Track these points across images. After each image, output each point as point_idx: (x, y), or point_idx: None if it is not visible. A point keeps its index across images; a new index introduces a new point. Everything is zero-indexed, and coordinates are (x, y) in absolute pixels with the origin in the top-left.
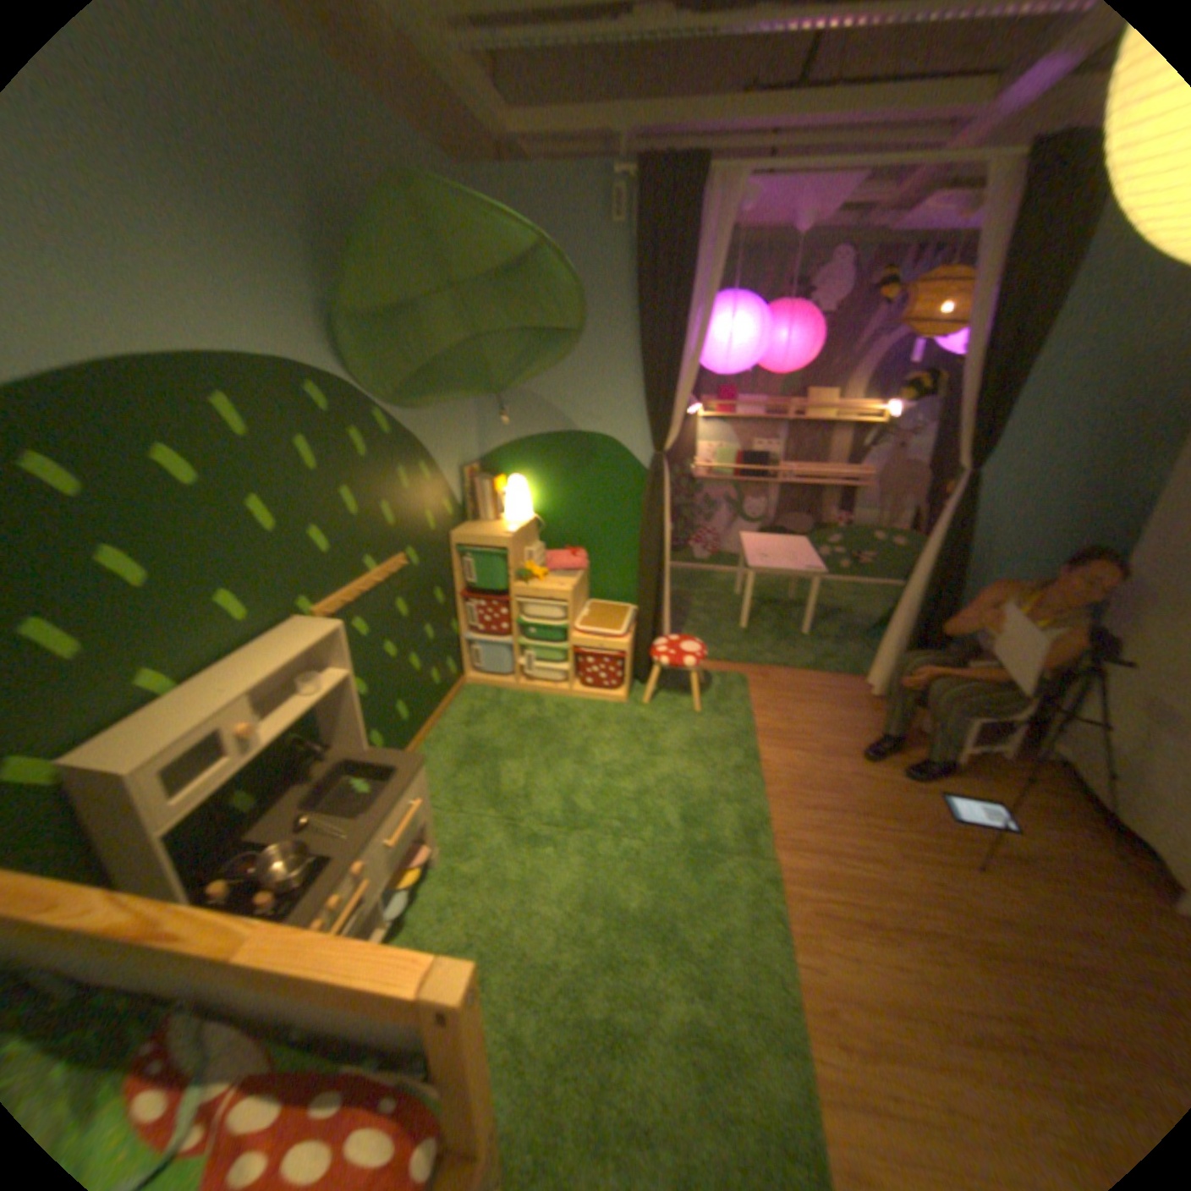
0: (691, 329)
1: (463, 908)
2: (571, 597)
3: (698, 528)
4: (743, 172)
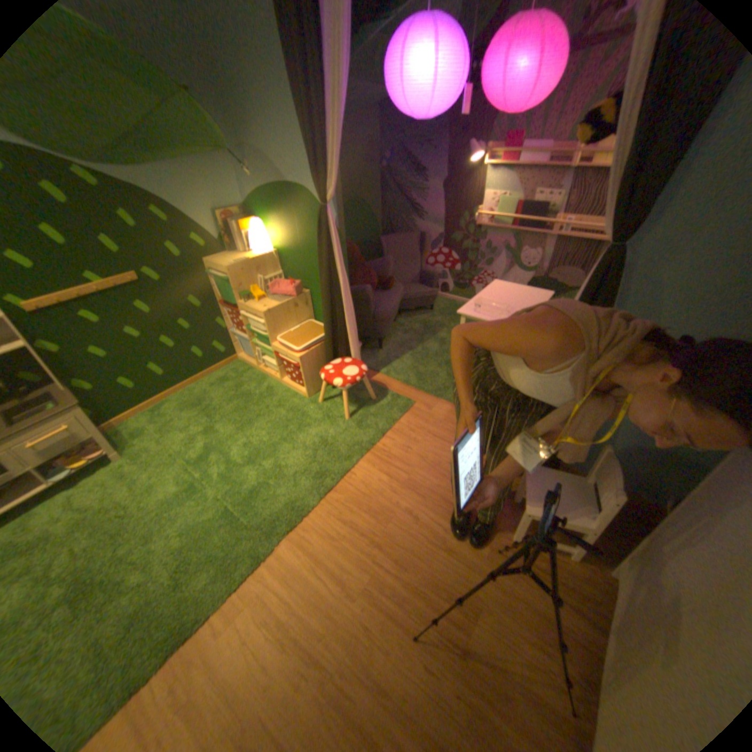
0: (334, 69)
1: (104, 491)
2: (267, 317)
3: (482, 271)
4: None
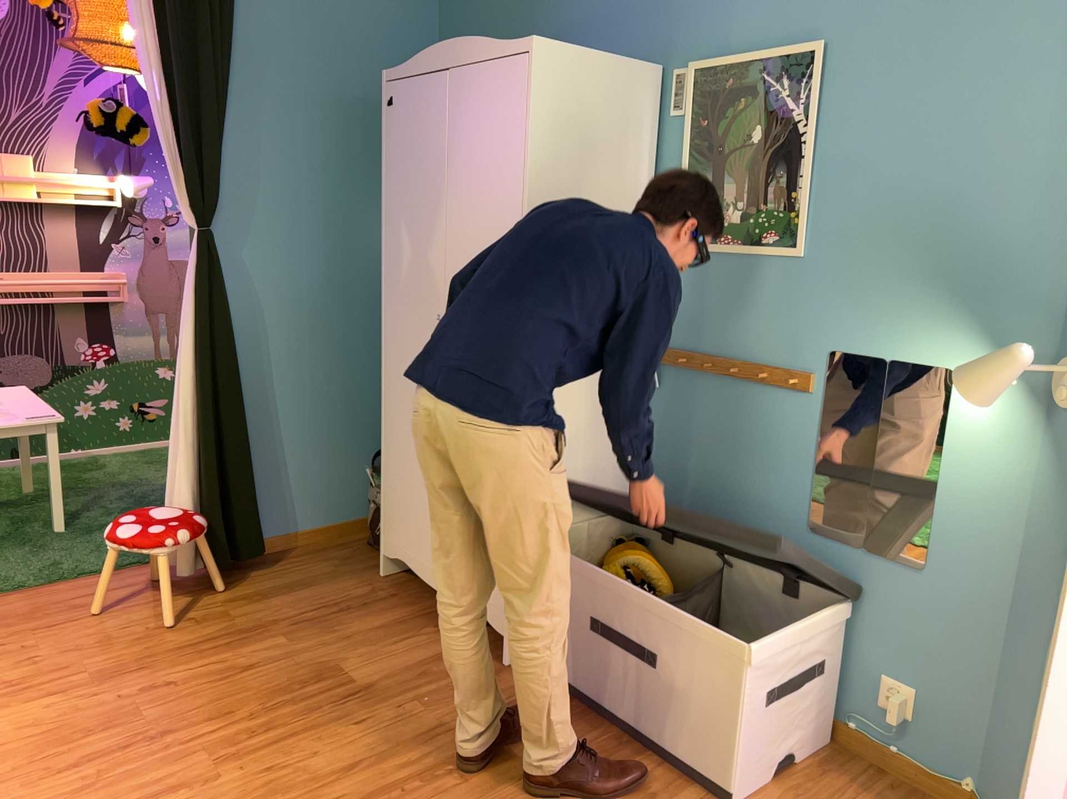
0: None
1: None
2: None
3: None
4: None
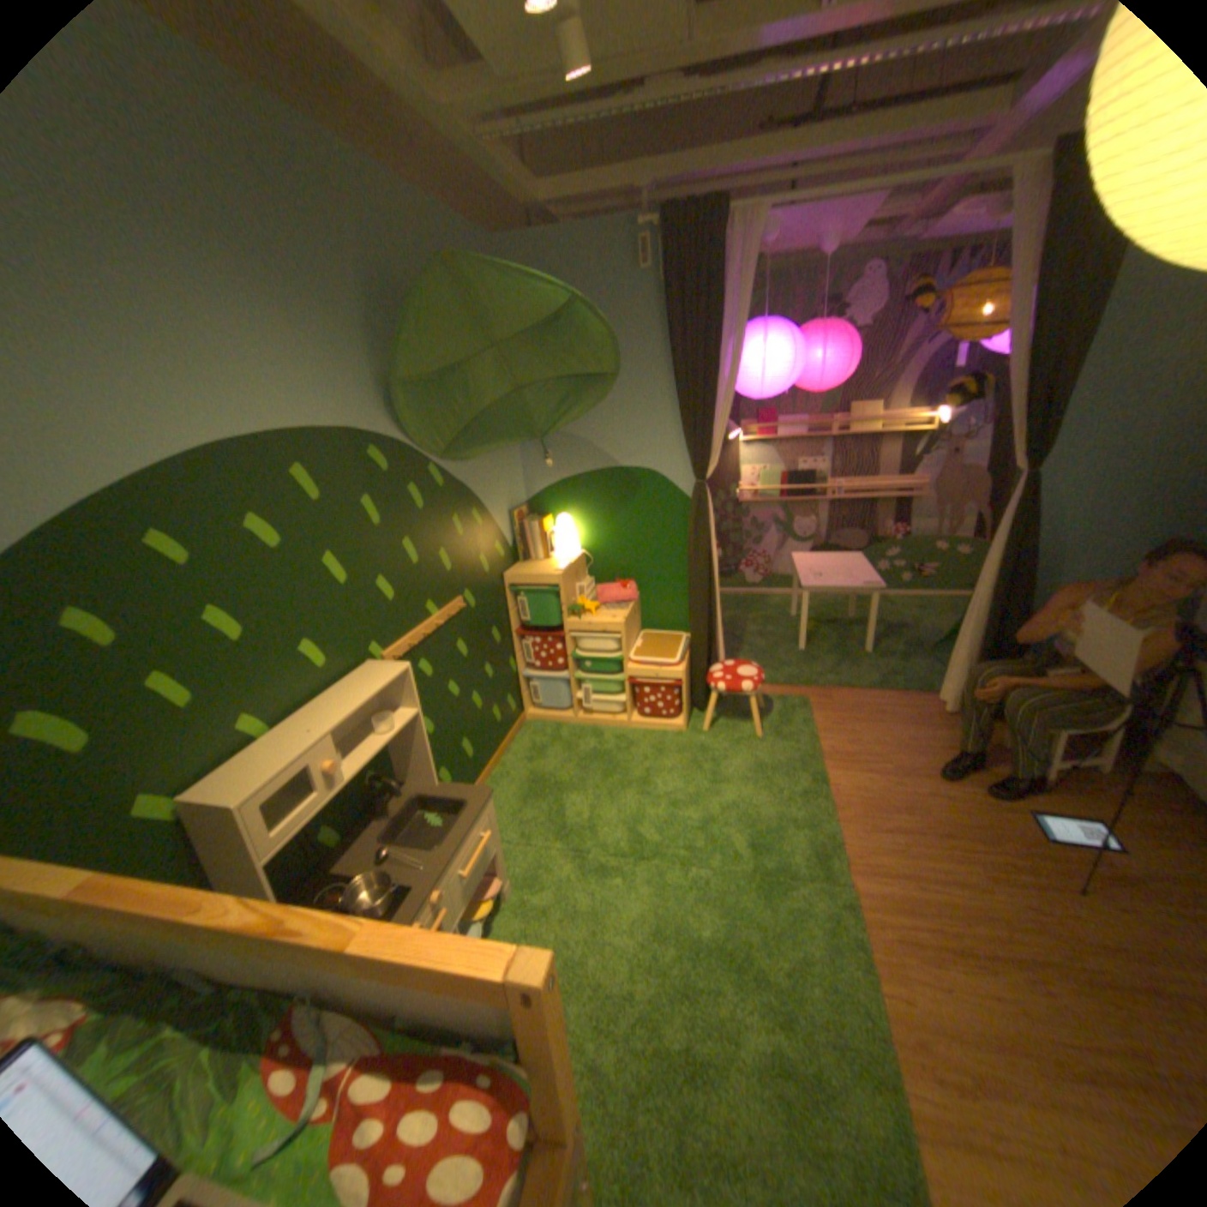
0: (724, 360)
1: (538, 940)
2: (624, 629)
3: (749, 552)
4: (763, 207)
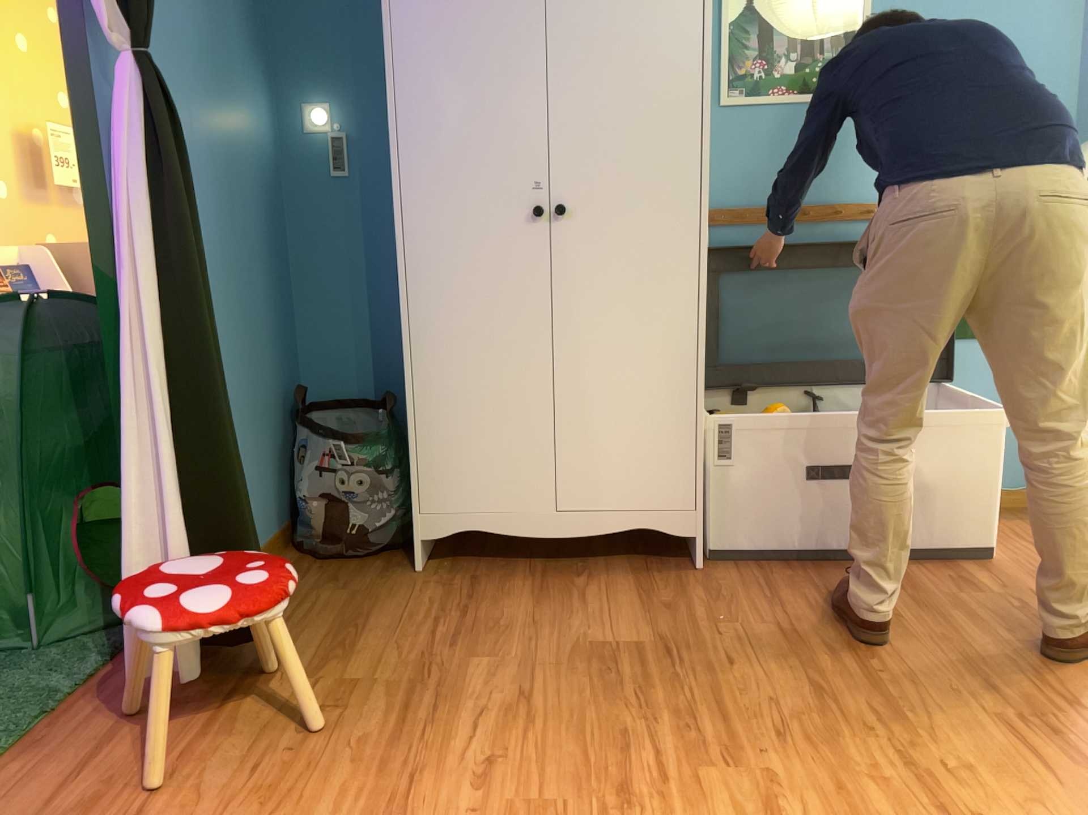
0: None
1: None
2: None
3: None
4: None
